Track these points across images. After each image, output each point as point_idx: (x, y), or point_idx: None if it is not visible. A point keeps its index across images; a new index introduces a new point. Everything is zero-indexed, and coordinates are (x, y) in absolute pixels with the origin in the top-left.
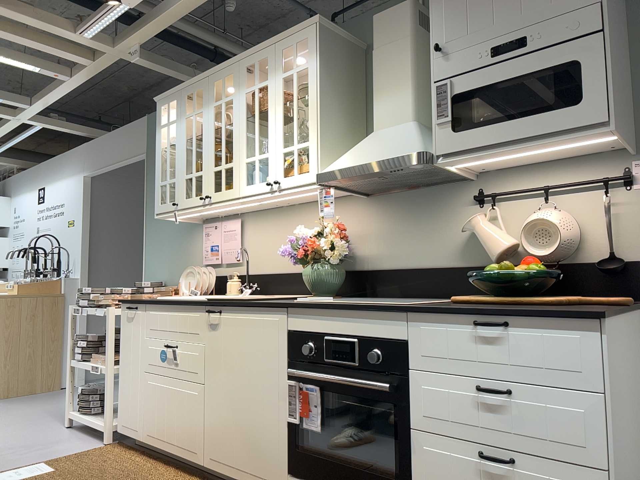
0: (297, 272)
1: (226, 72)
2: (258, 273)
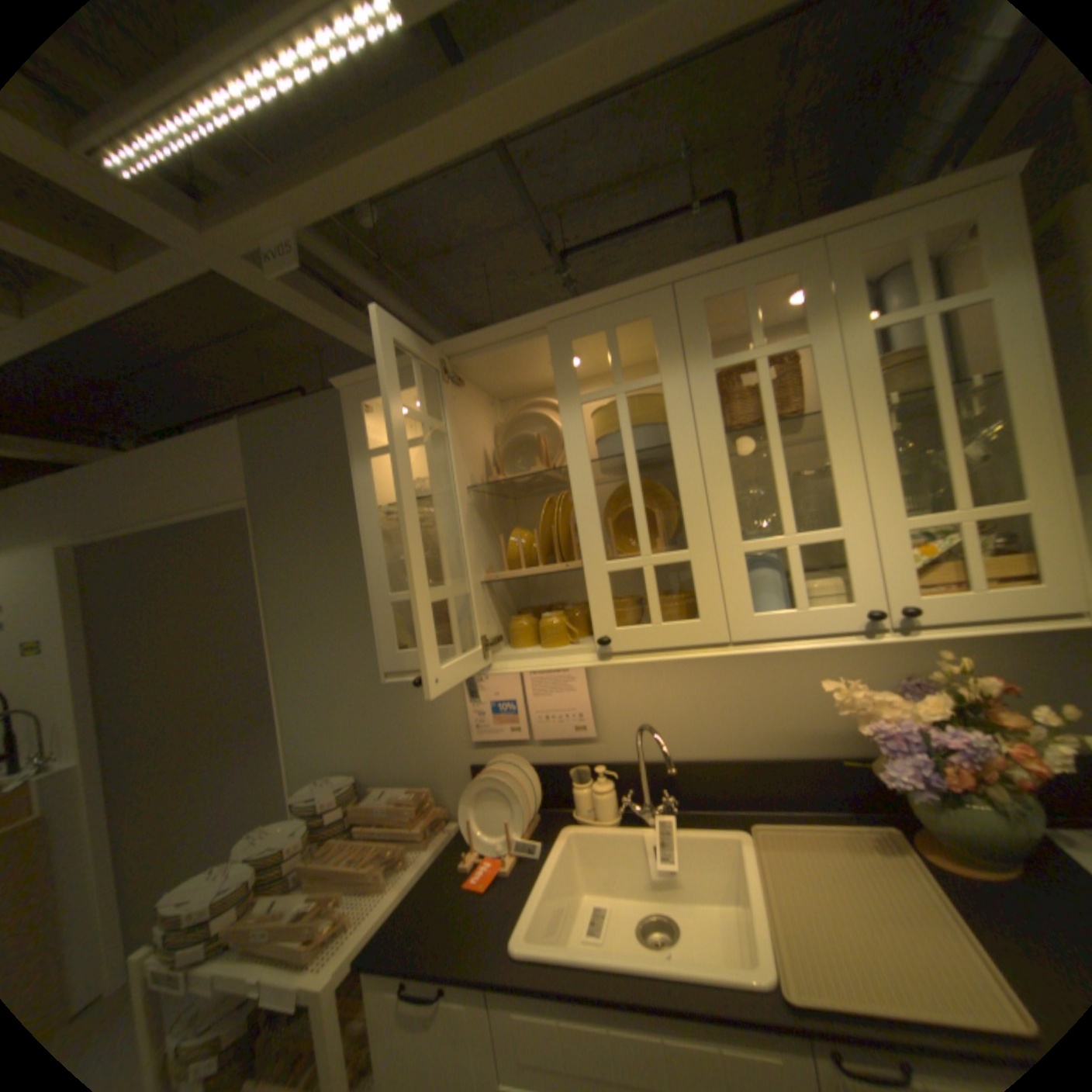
0: (778, 758)
1: (617, 310)
2: (653, 760)
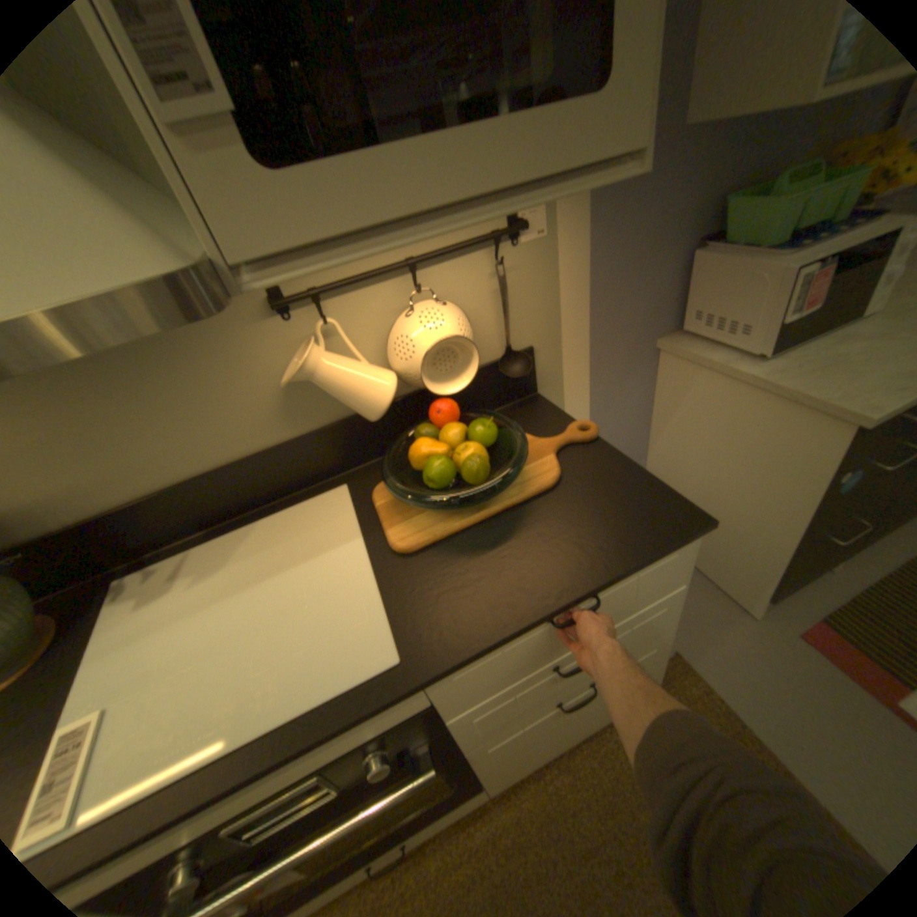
0: None
1: None
2: None
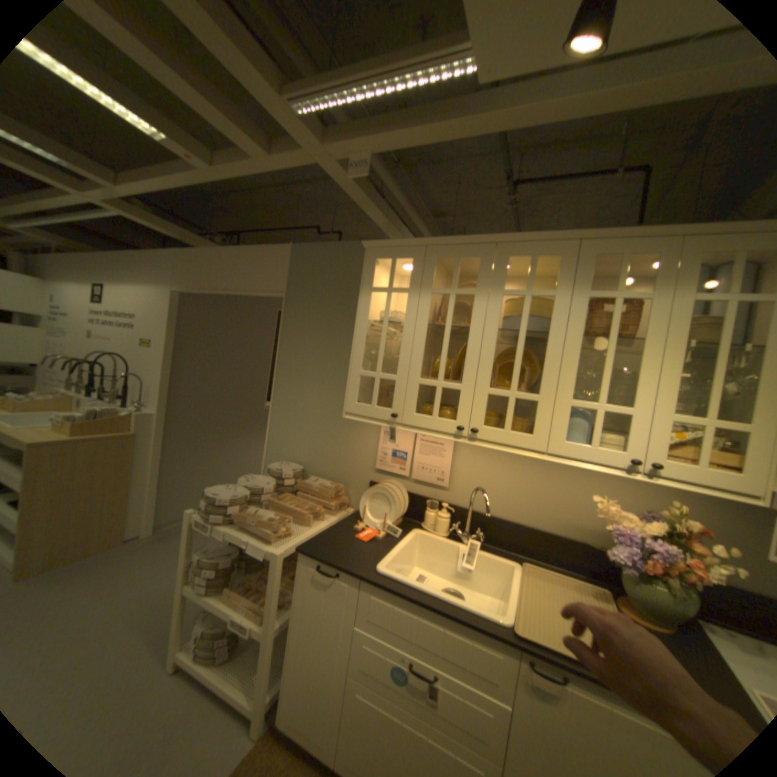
0: (553, 533)
1: (542, 247)
2: (477, 511)
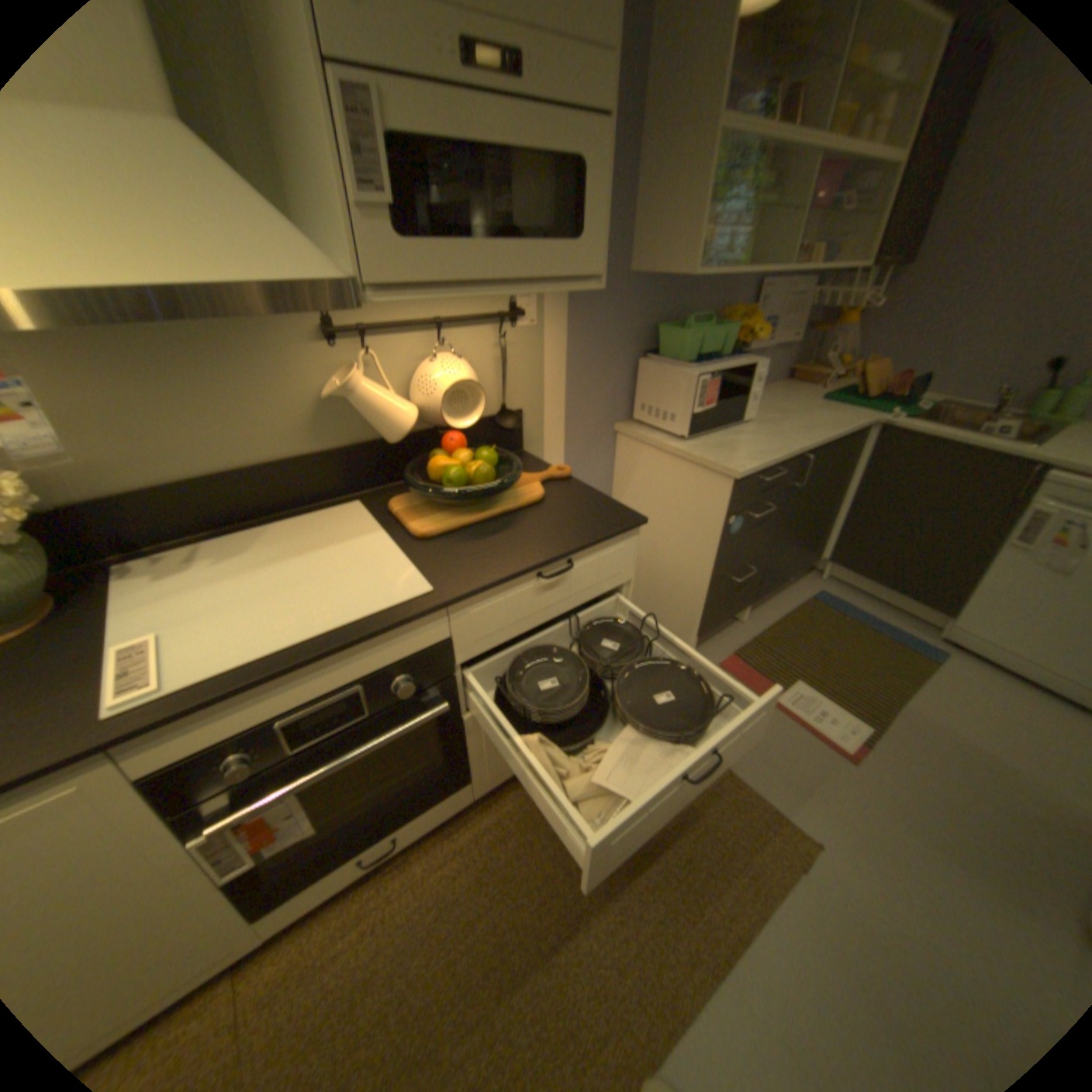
0: None
1: None
2: None
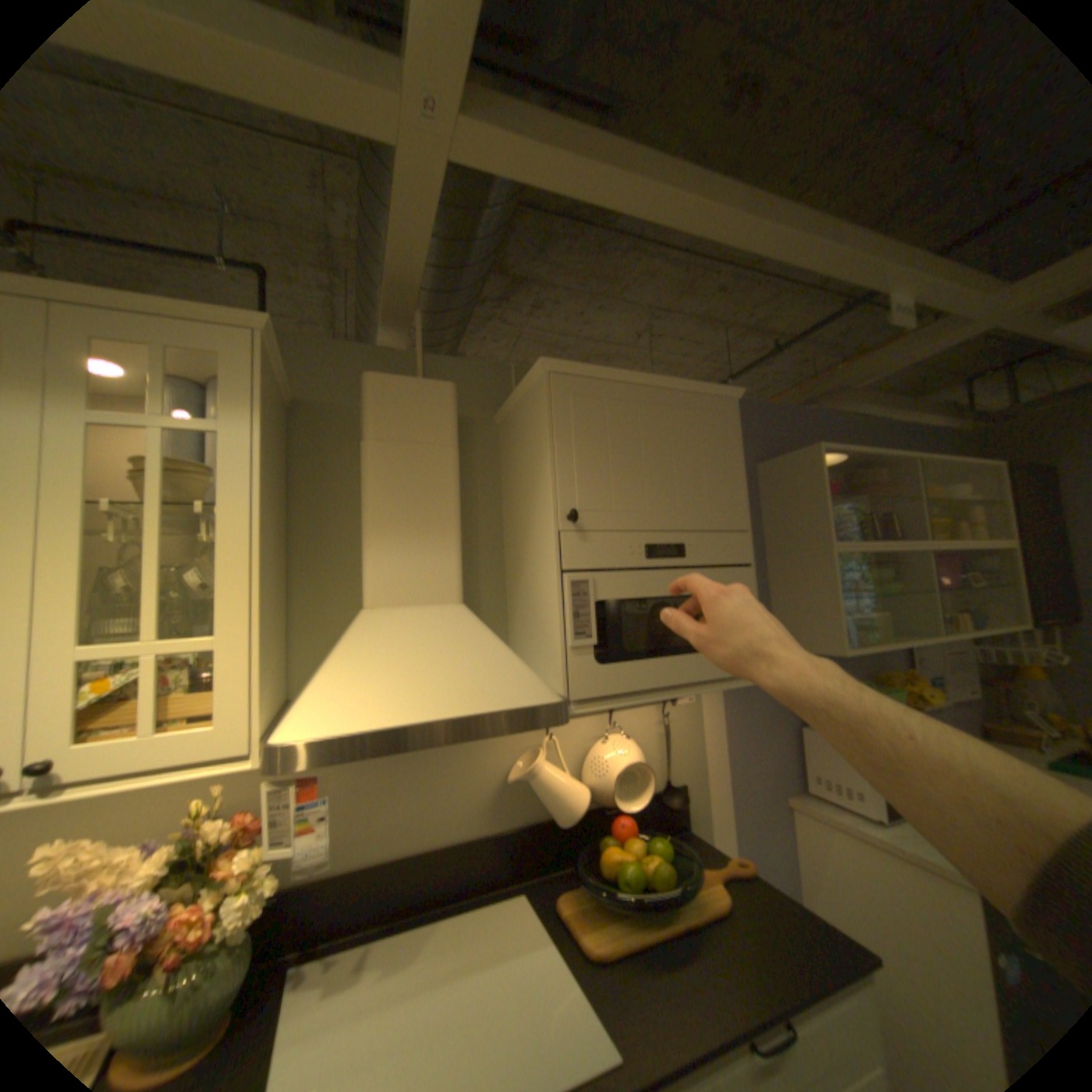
0: None
1: None
2: None
